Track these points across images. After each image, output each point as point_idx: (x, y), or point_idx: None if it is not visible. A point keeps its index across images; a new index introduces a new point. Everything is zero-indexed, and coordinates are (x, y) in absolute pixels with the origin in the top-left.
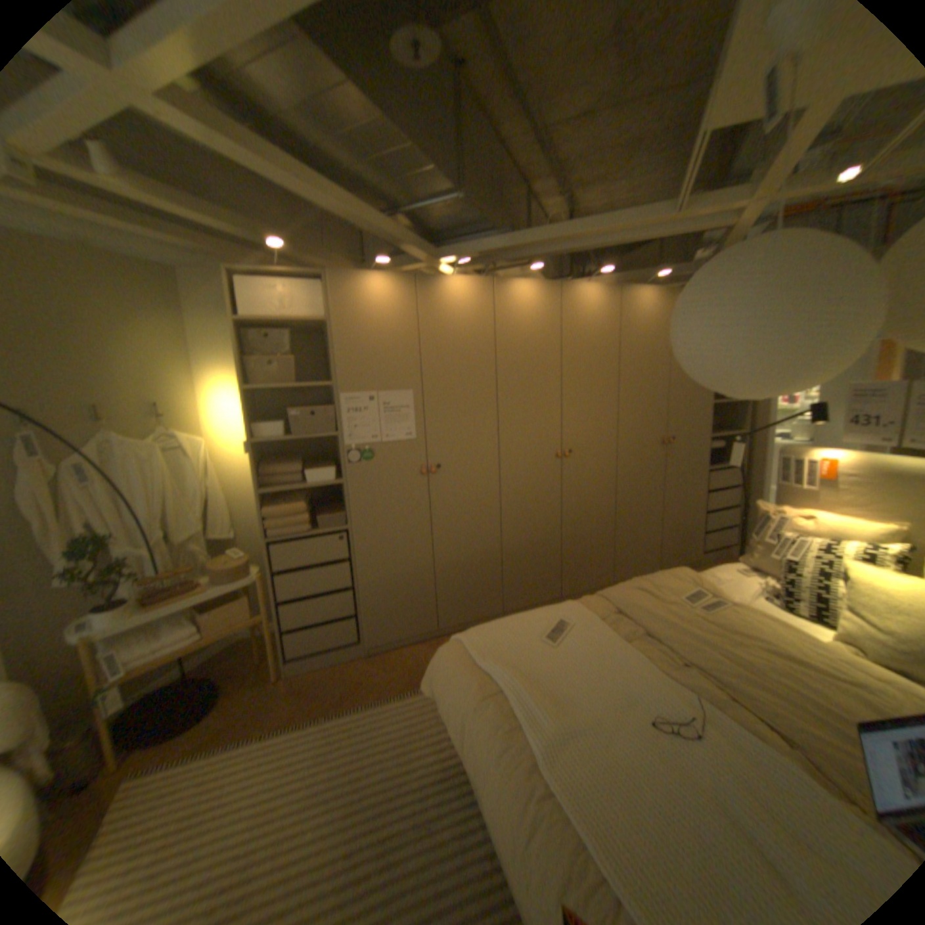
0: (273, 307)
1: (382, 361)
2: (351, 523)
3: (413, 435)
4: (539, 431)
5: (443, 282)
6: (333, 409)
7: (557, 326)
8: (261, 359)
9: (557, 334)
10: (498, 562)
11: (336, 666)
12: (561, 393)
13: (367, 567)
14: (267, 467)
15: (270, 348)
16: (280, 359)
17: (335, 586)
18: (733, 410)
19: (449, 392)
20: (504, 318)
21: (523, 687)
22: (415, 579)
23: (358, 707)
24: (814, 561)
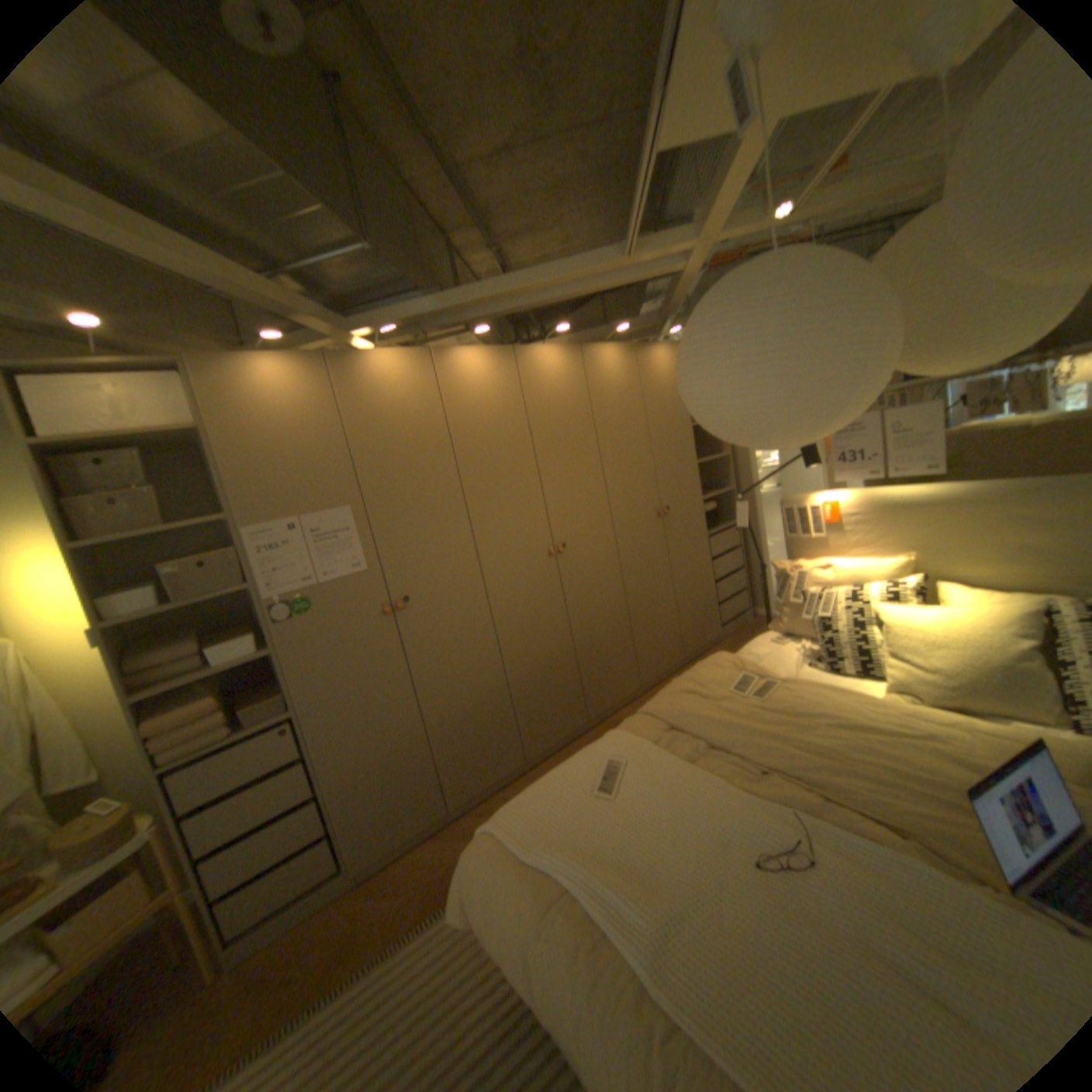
0: (100, 419)
1: (297, 474)
2: (293, 707)
3: (361, 566)
4: (523, 529)
5: (363, 359)
6: (234, 552)
7: (519, 400)
8: (94, 500)
9: (521, 409)
10: (506, 701)
11: (311, 918)
12: (538, 479)
13: (331, 763)
14: (136, 661)
15: (108, 480)
16: (129, 494)
17: (287, 805)
18: (715, 467)
19: (400, 501)
20: (453, 397)
21: (592, 873)
22: (404, 757)
23: (358, 971)
24: (843, 612)
